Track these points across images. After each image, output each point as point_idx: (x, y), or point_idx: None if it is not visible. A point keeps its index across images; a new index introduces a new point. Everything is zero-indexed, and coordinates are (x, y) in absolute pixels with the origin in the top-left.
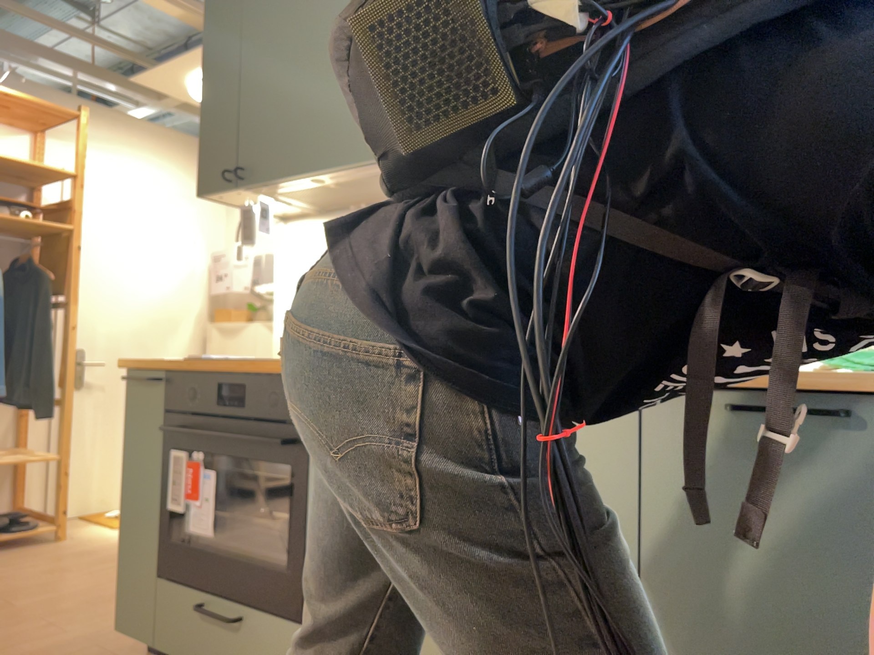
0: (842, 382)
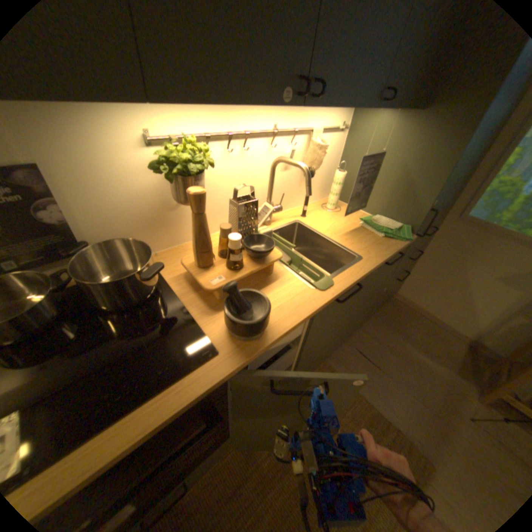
0: (399, 245)
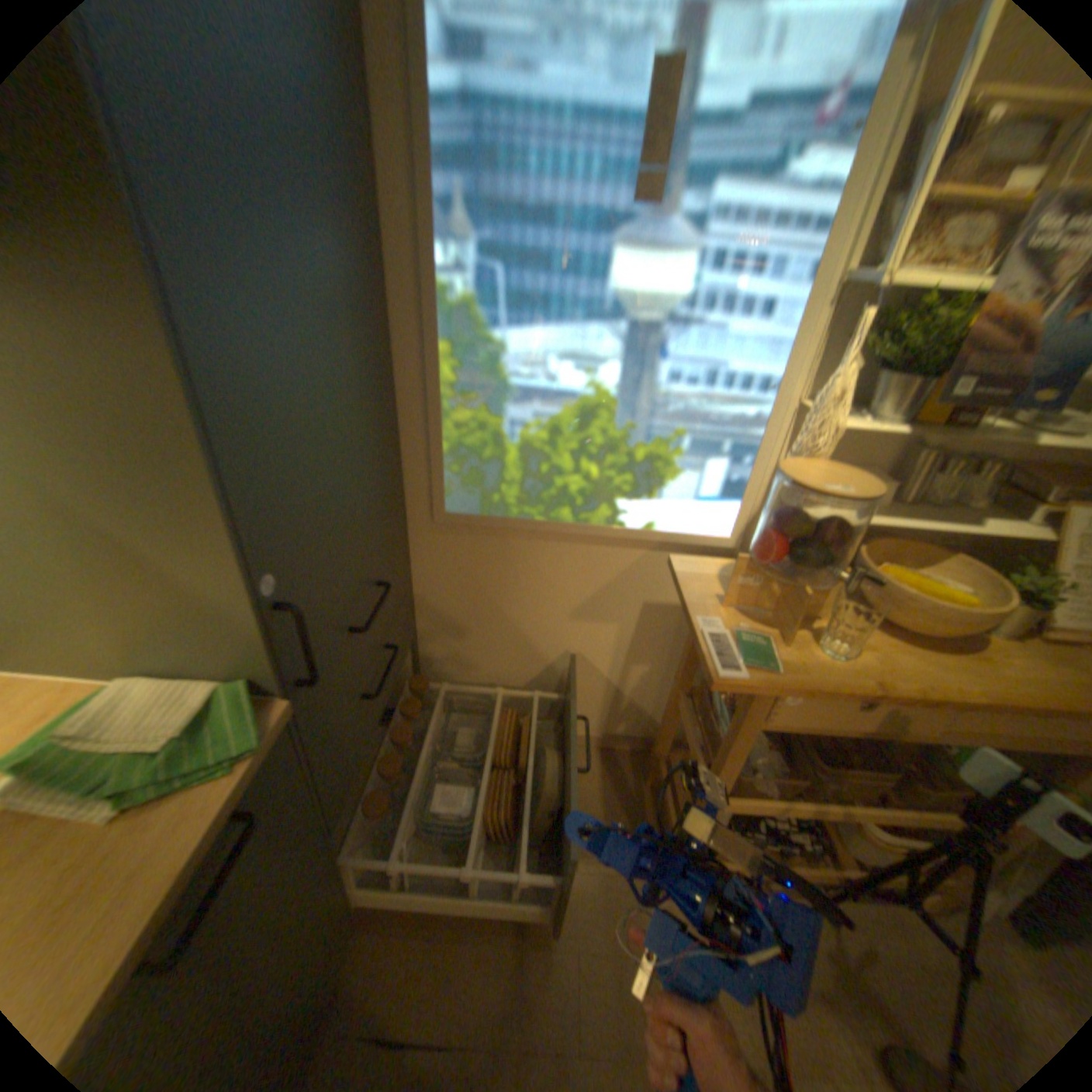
0: (207, 807)
